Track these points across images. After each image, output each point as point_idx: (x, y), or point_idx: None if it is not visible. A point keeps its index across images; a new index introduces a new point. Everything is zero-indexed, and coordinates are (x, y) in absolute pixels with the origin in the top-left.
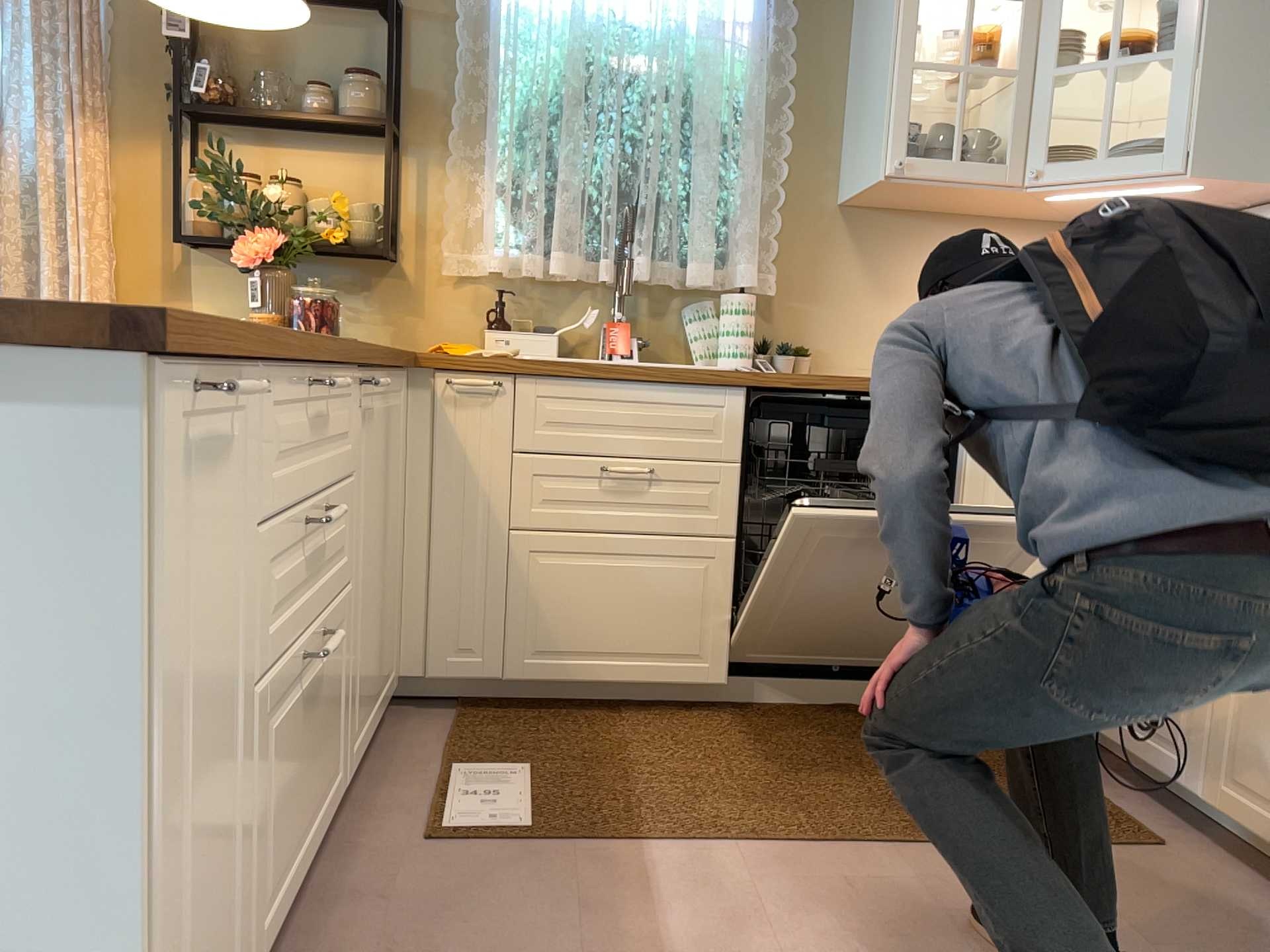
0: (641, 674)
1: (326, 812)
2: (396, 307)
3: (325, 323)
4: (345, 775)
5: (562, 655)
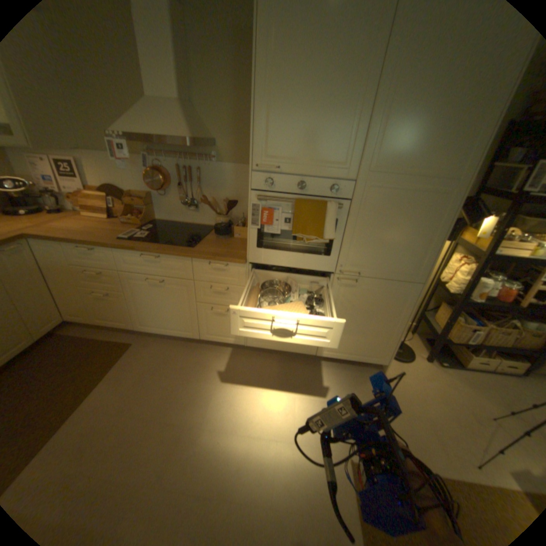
0: None
1: None
2: None
3: None
4: None
5: None
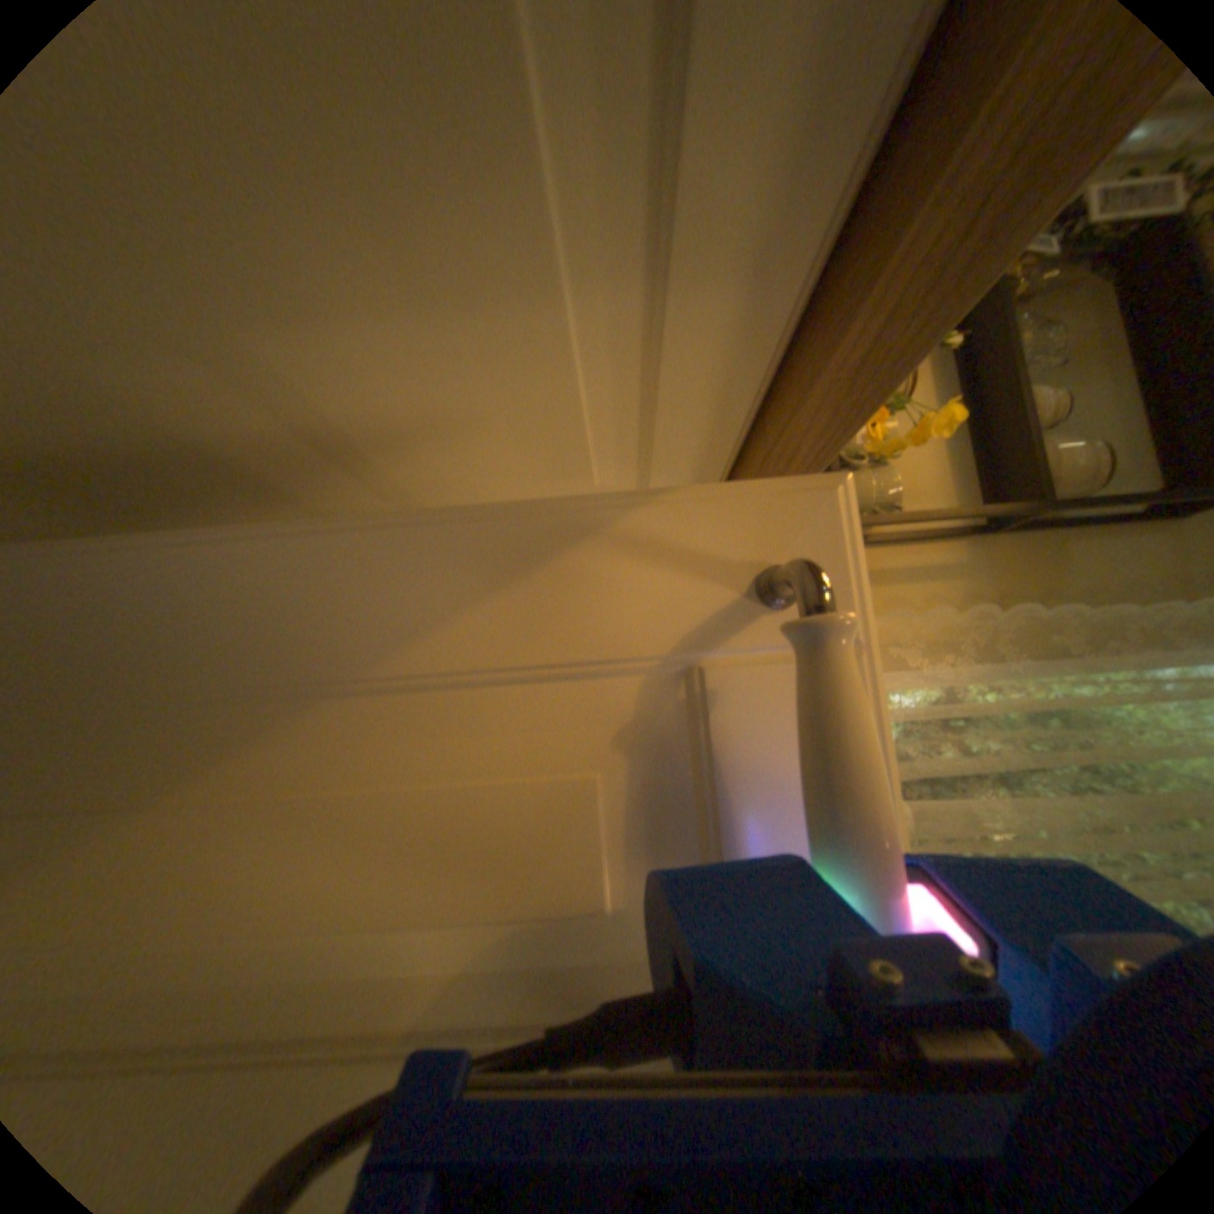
0: None
1: None
2: None
3: None
4: None
5: None
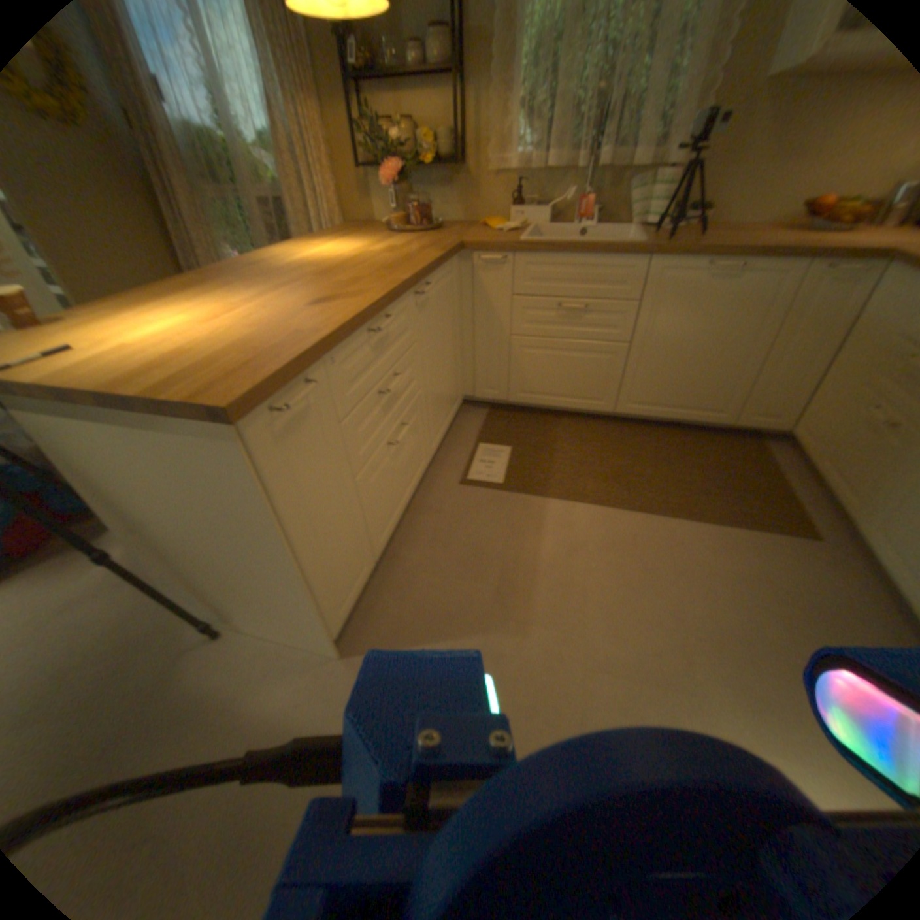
0: (569, 404)
1: (416, 477)
2: (462, 193)
3: (425, 211)
4: (427, 457)
5: (532, 393)
